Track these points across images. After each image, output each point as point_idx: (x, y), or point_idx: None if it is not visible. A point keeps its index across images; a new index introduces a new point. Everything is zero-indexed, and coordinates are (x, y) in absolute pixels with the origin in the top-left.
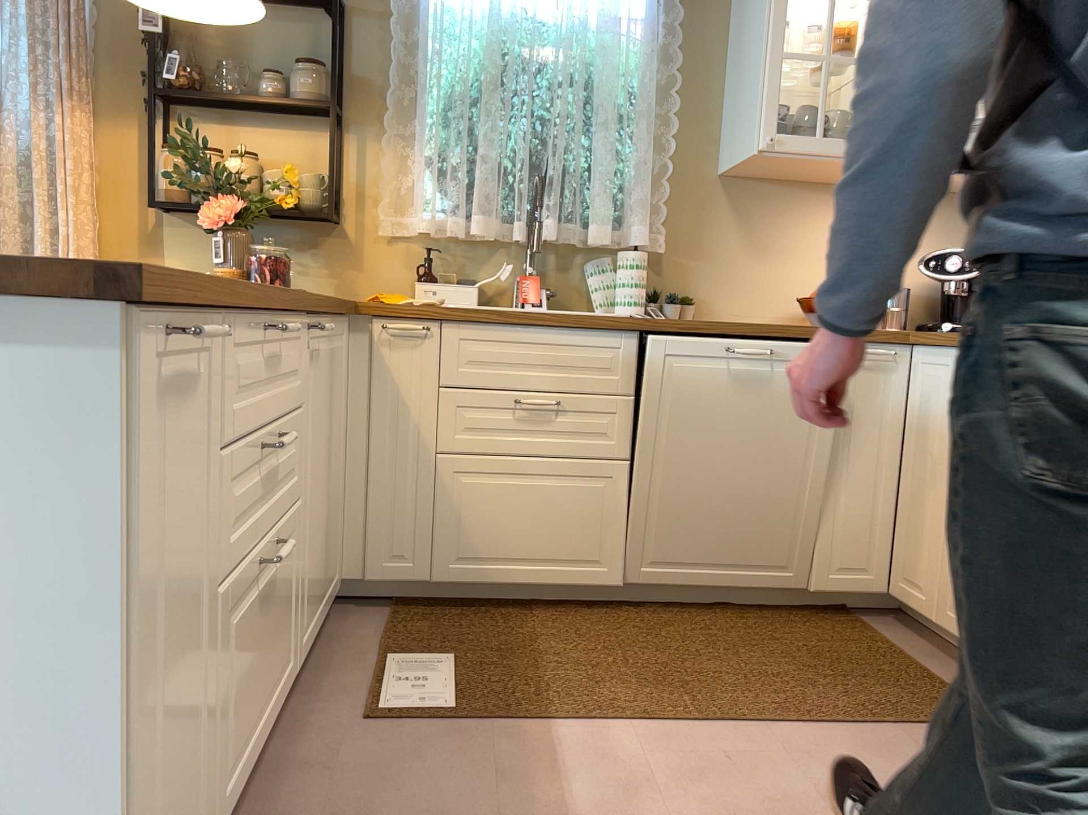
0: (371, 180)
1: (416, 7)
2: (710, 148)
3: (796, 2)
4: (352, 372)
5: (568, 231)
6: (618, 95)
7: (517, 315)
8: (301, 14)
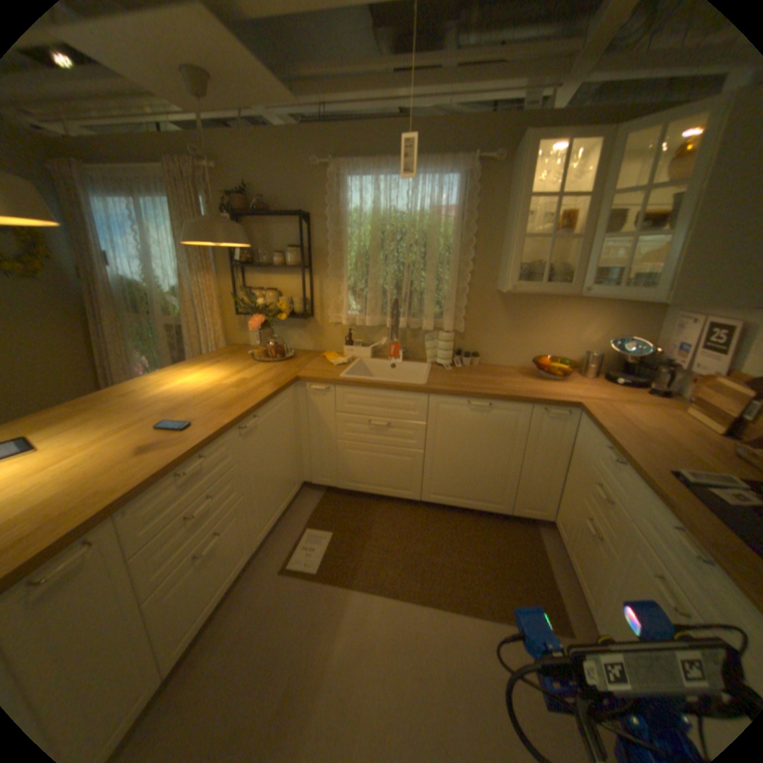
0: (325, 297)
1: (339, 212)
2: (492, 275)
3: (543, 194)
4: (301, 403)
5: (412, 324)
6: (441, 251)
7: (367, 385)
8: (289, 219)
